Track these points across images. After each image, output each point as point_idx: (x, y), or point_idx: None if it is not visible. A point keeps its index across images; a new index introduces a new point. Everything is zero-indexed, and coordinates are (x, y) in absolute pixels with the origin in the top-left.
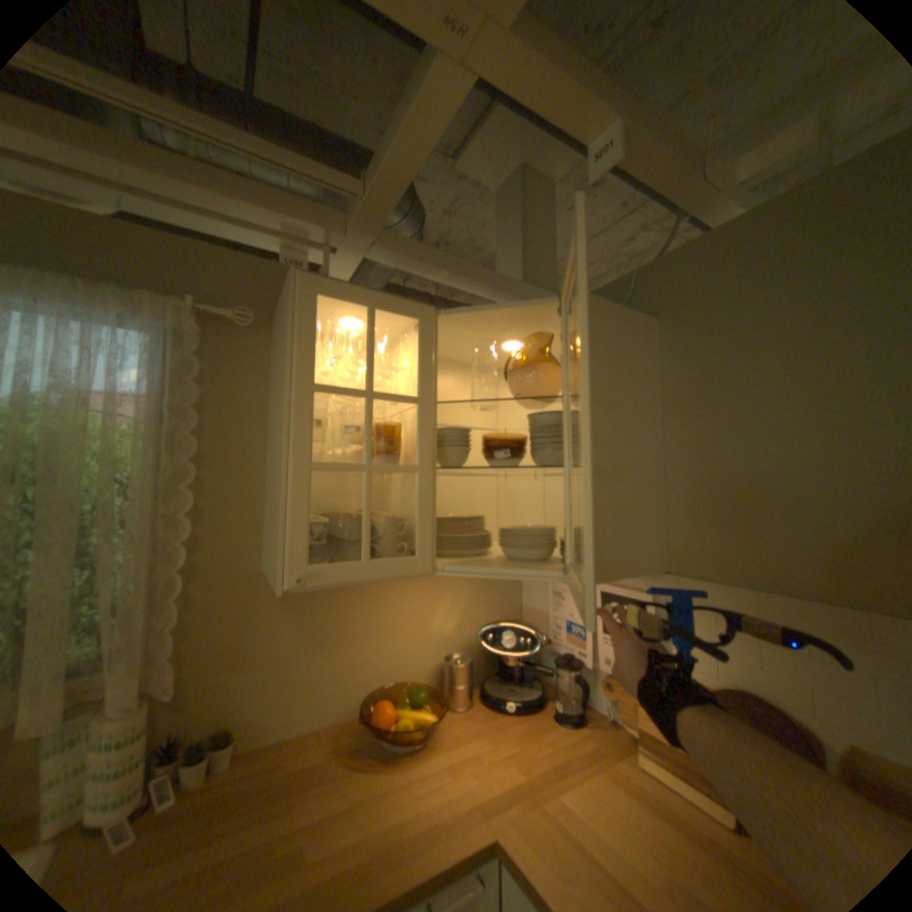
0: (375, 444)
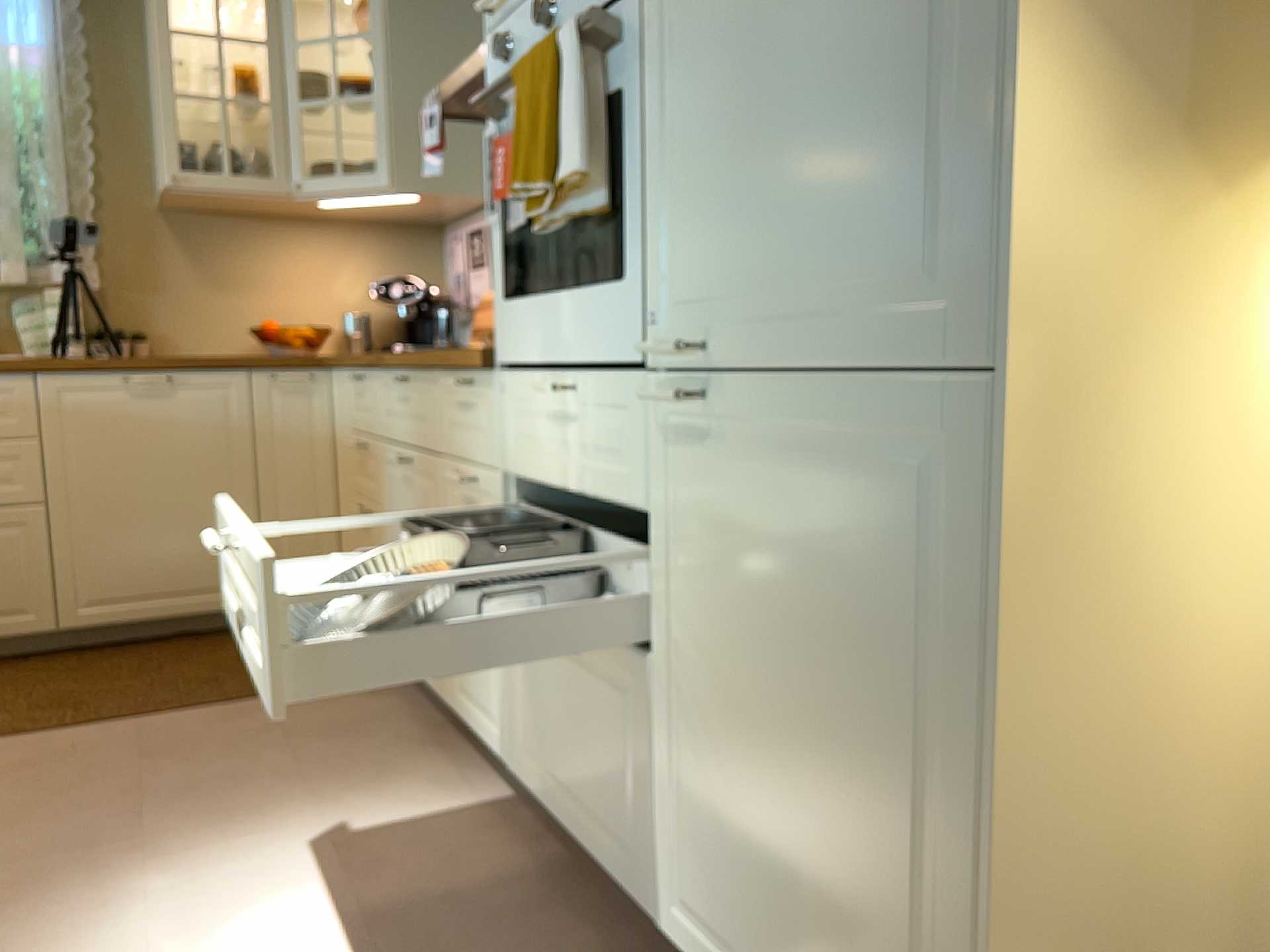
0: (239, 88)
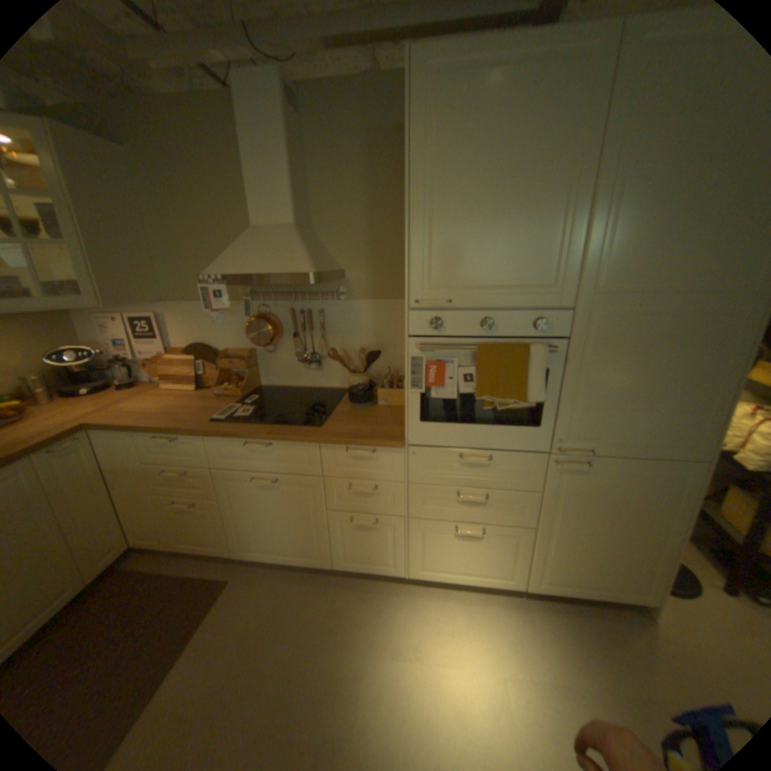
0: None
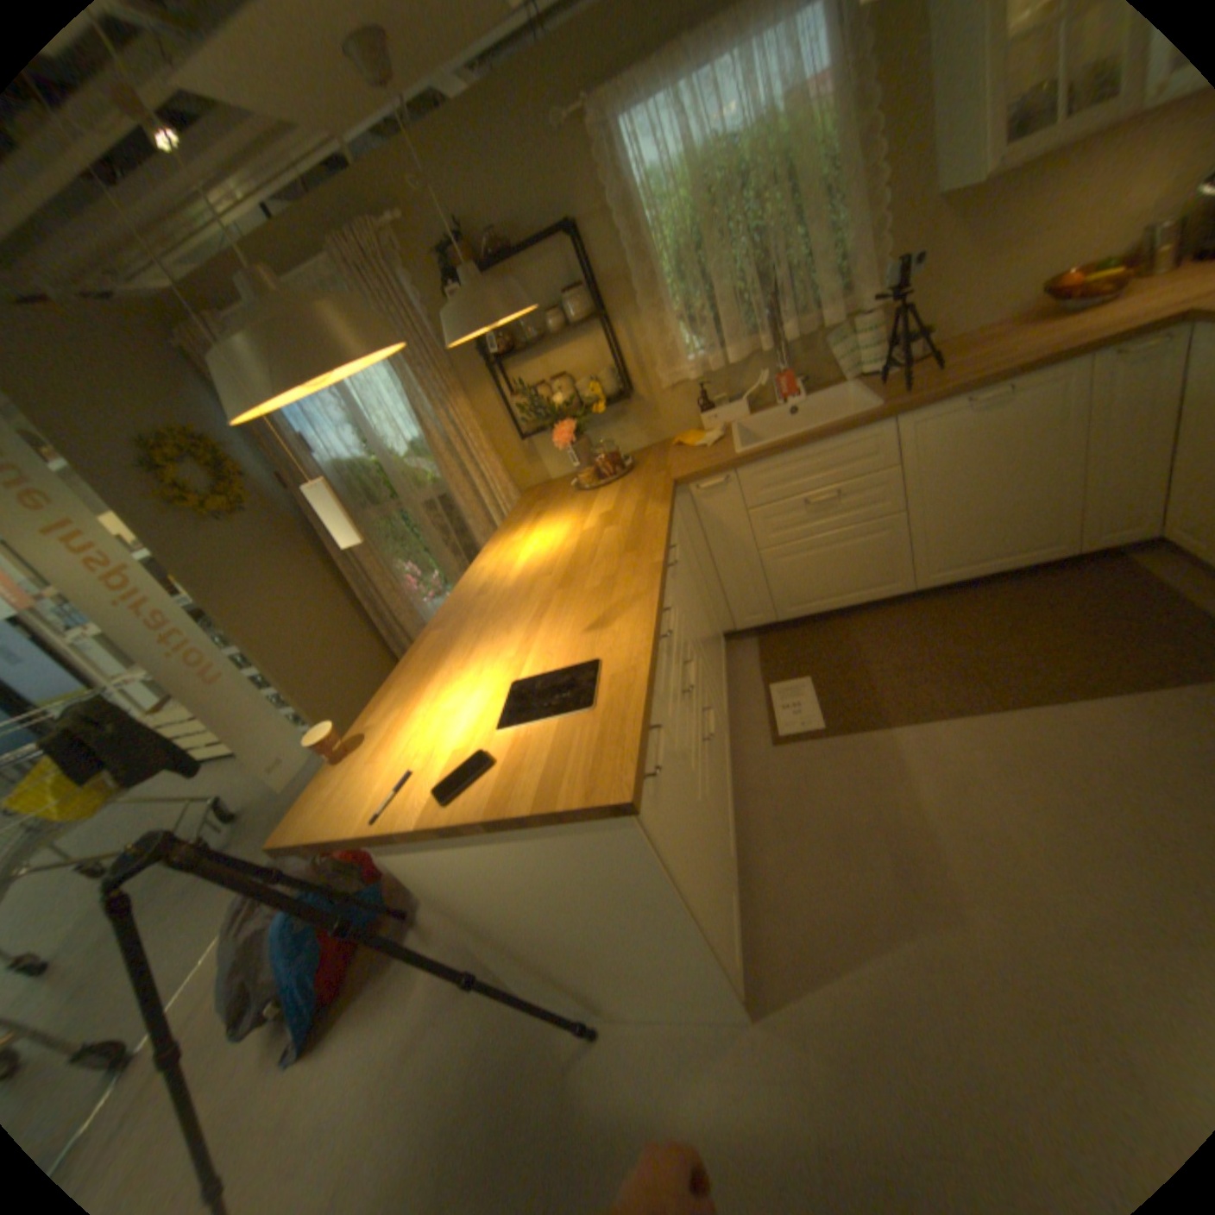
0: None
